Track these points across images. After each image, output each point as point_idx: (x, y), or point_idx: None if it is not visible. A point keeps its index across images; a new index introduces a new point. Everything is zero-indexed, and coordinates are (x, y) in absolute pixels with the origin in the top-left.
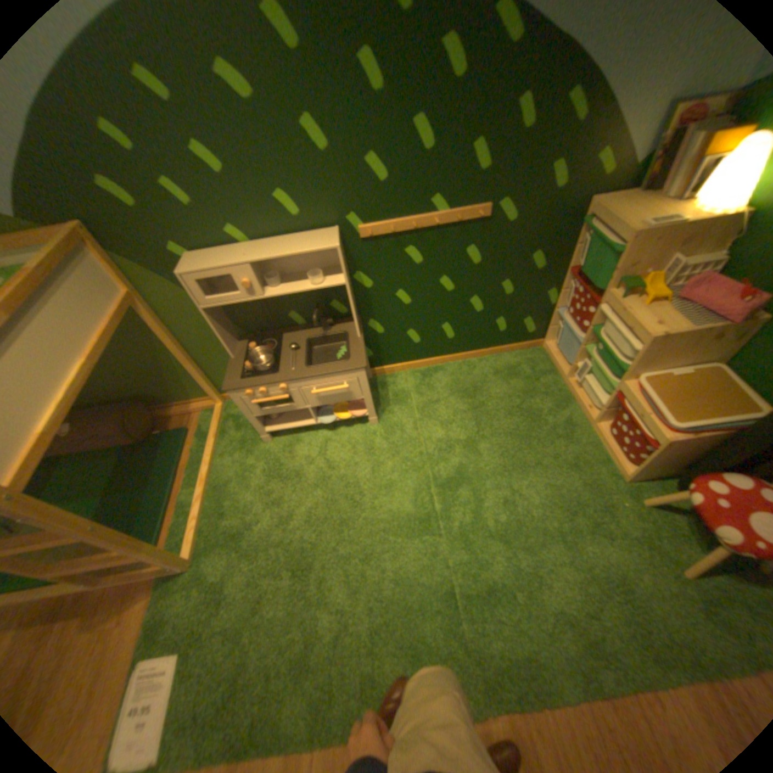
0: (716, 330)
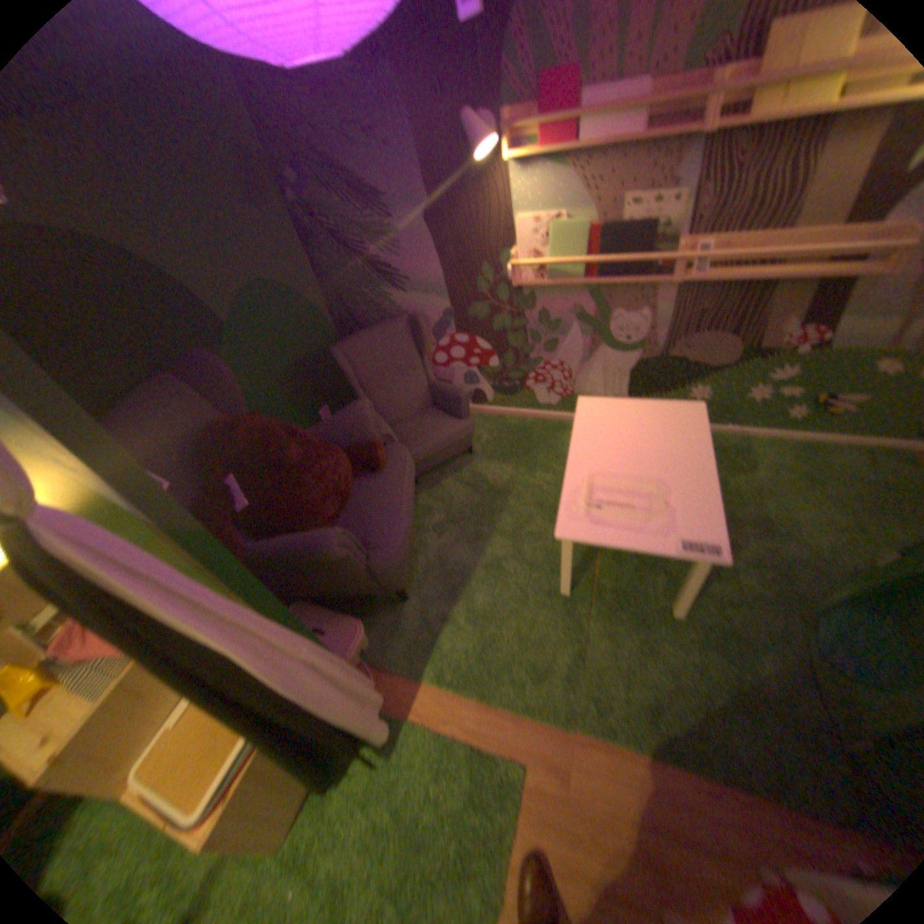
0: (129, 678)
